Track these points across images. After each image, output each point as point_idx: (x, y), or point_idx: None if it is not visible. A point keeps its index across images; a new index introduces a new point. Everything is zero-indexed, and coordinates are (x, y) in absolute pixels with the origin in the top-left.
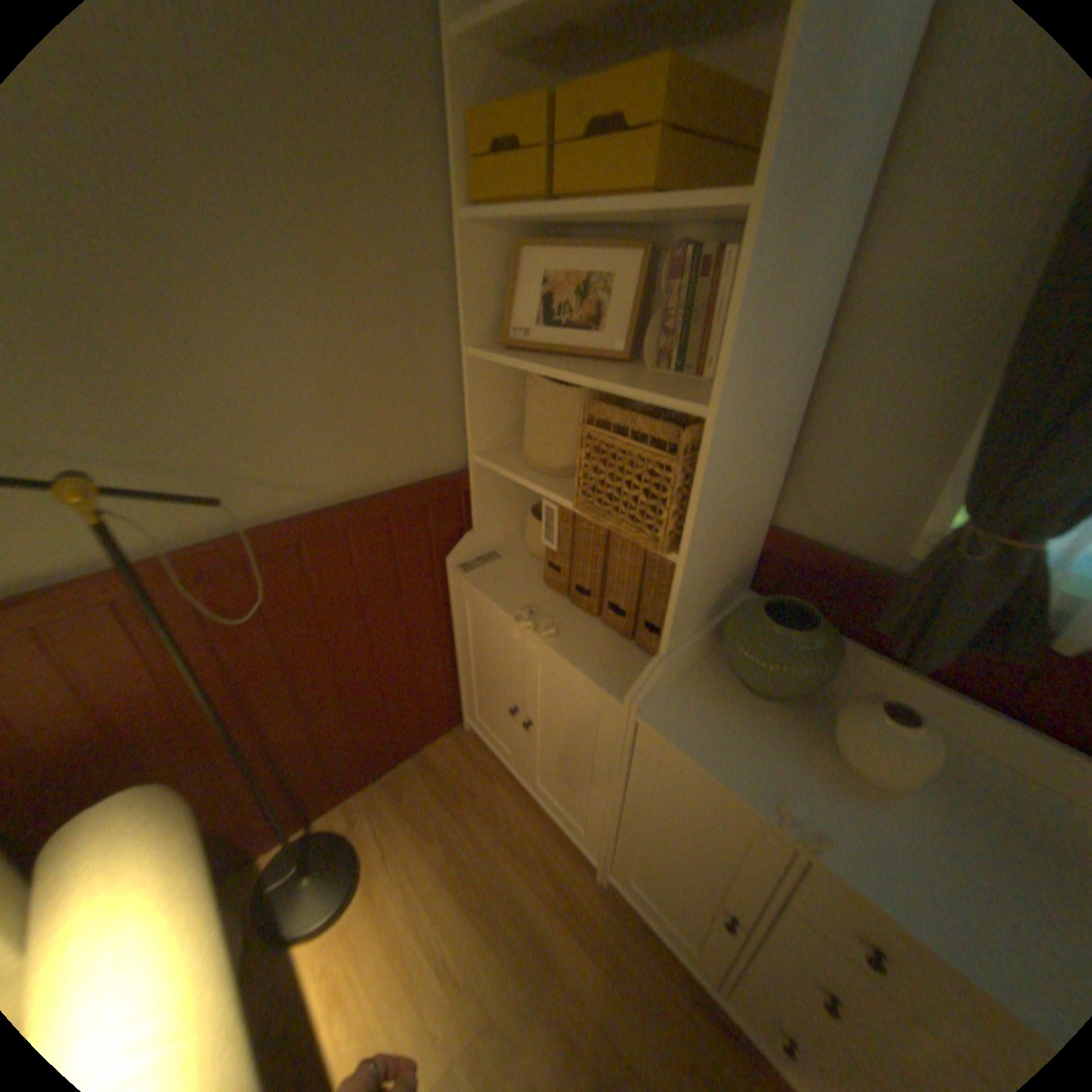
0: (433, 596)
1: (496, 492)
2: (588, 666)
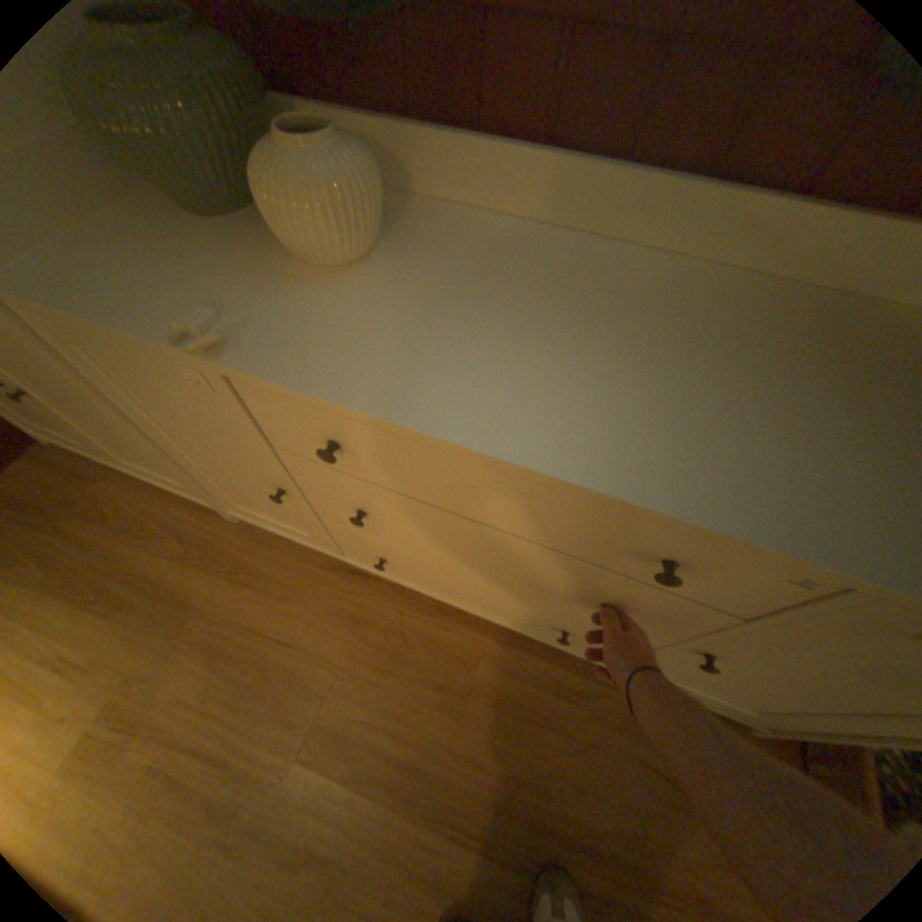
0: None
1: None
2: None
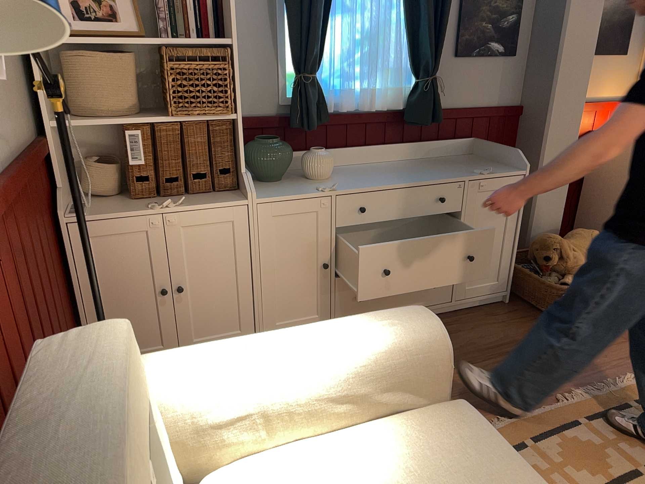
0: (56, 252)
1: (60, 156)
2: (212, 203)
